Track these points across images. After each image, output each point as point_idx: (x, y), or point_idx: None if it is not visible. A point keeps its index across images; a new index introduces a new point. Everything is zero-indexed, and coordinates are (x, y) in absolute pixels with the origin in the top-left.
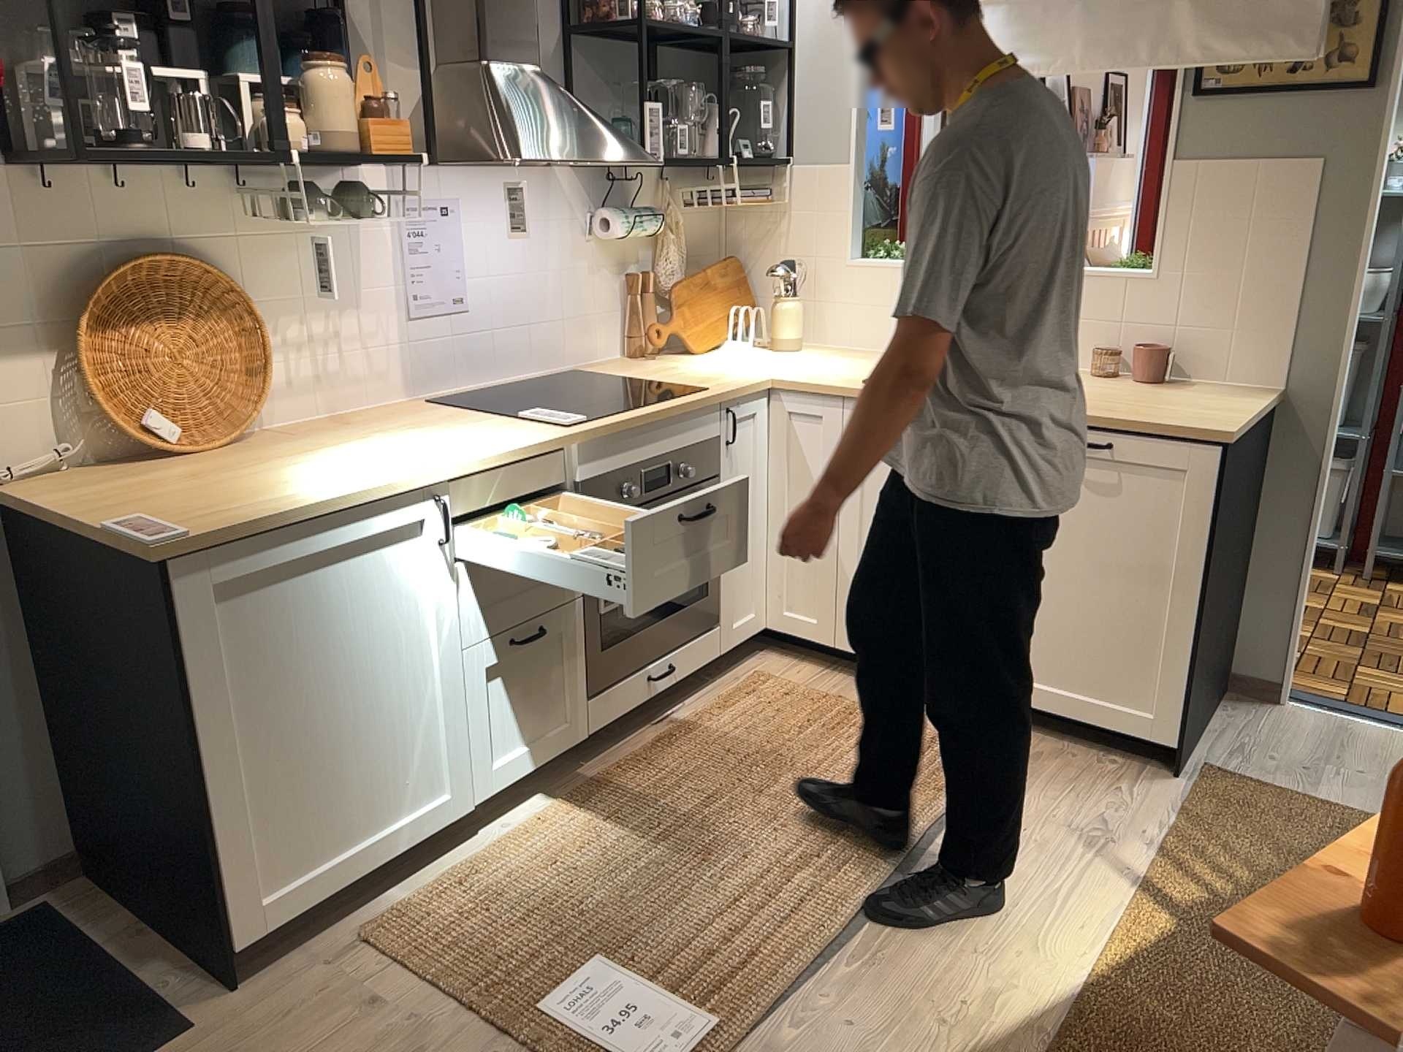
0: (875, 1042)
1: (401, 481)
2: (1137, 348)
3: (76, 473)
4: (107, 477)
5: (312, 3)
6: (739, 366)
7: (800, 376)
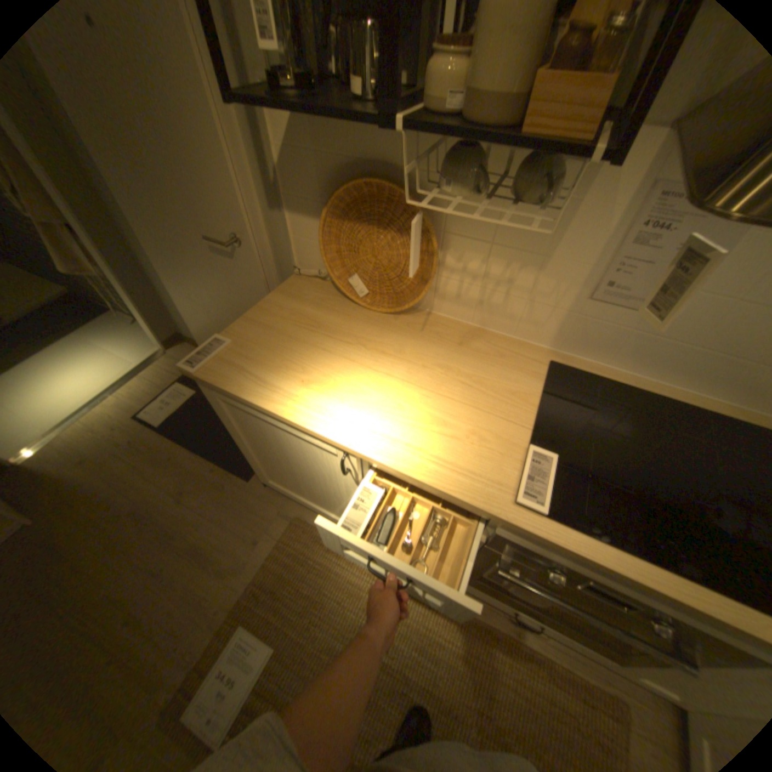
0: None
1: (315, 430)
2: None
3: (319, 284)
4: (315, 296)
5: None
6: None
7: None
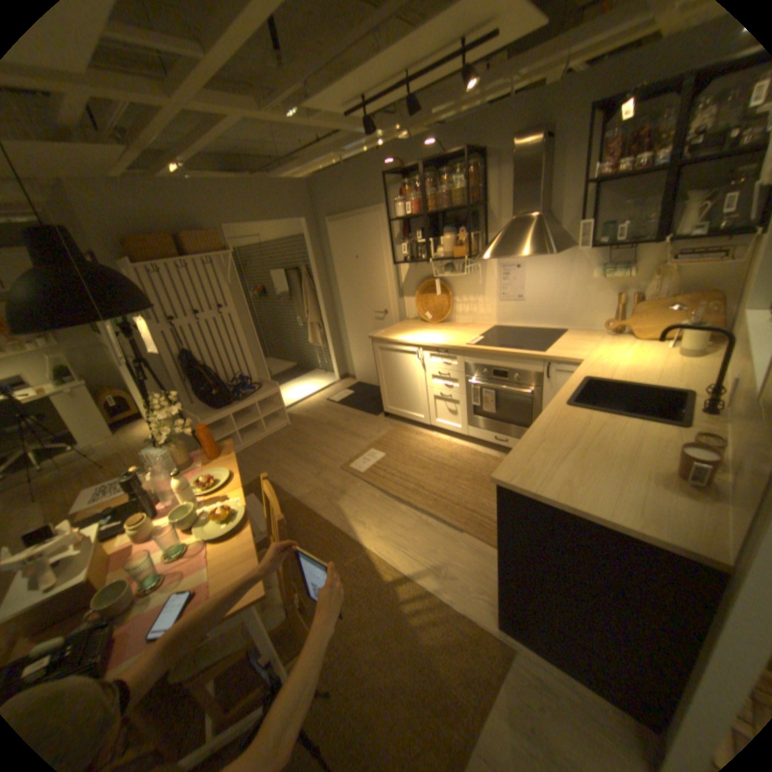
0: (353, 498)
1: (408, 341)
2: (692, 446)
3: (414, 321)
4: (412, 323)
5: (477, 208)
6: (613, 351)
7: (595, 364)
